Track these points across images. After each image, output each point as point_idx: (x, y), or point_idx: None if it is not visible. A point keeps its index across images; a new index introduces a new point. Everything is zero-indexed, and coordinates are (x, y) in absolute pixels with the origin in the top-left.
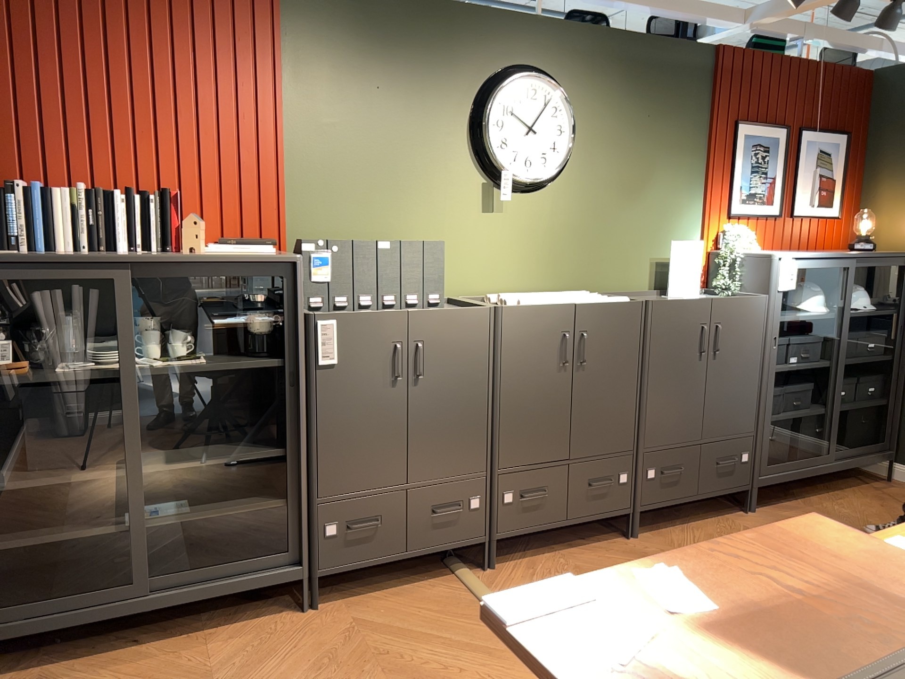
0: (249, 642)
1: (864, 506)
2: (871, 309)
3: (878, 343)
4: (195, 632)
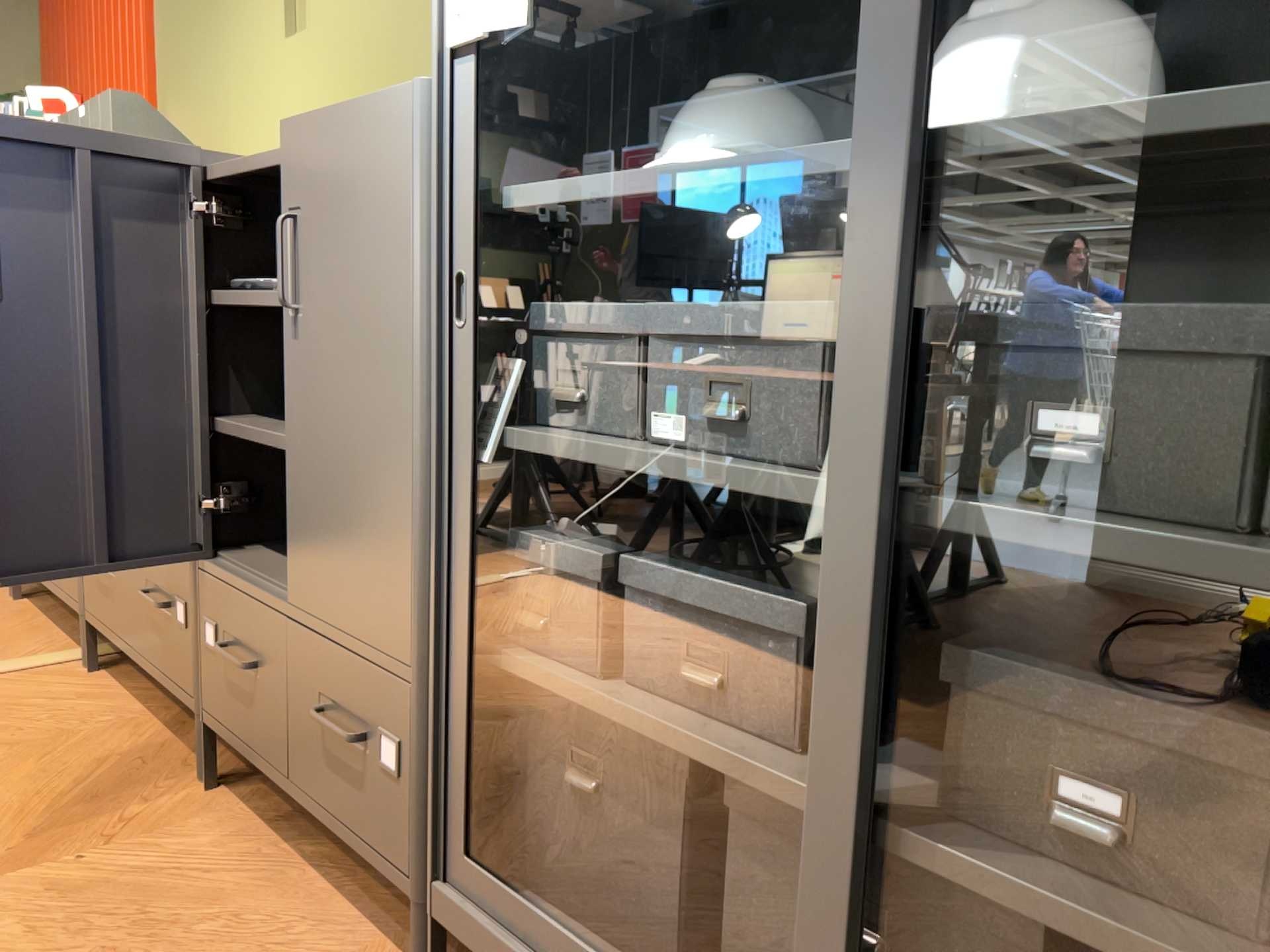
0: None
1: None
2: None
3: None
4: None
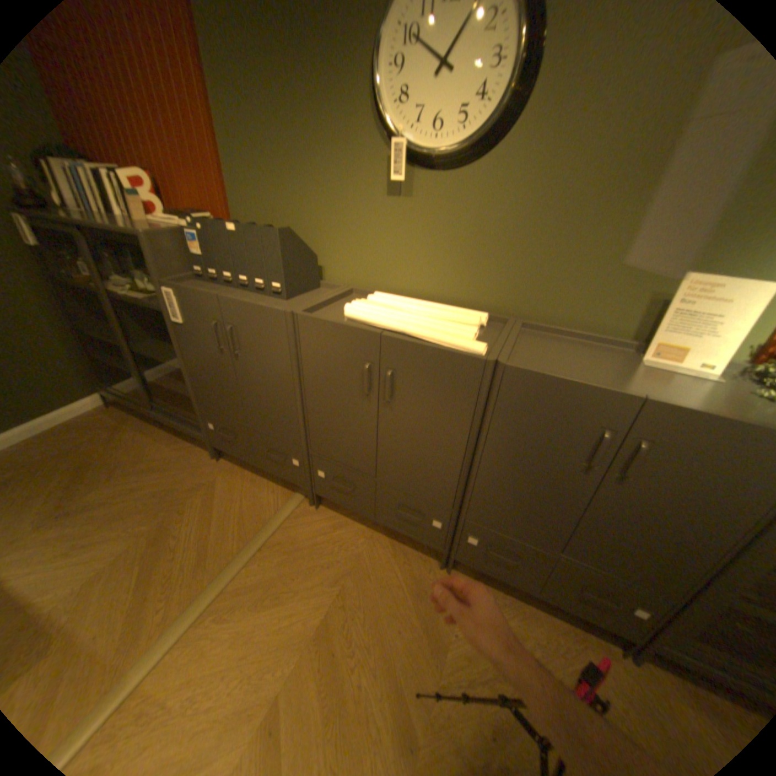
0: (175, 458)
1: None
2: None
3: None
4: (178, 438)
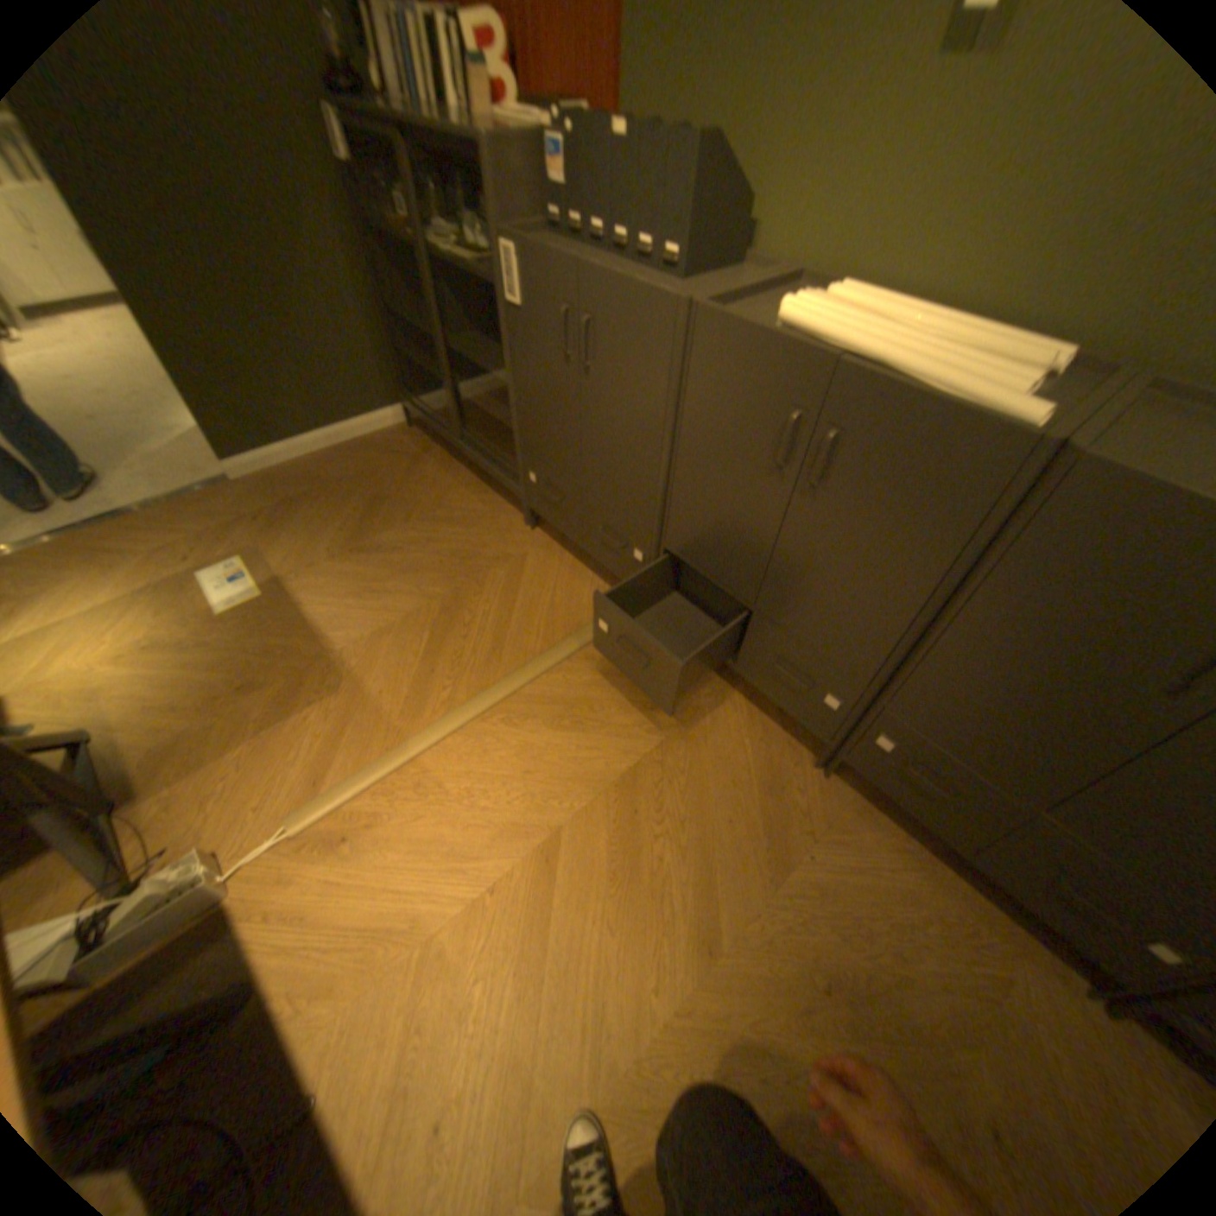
0: (480, 513)
1: None
2: None
3: None
4: (486, 486)
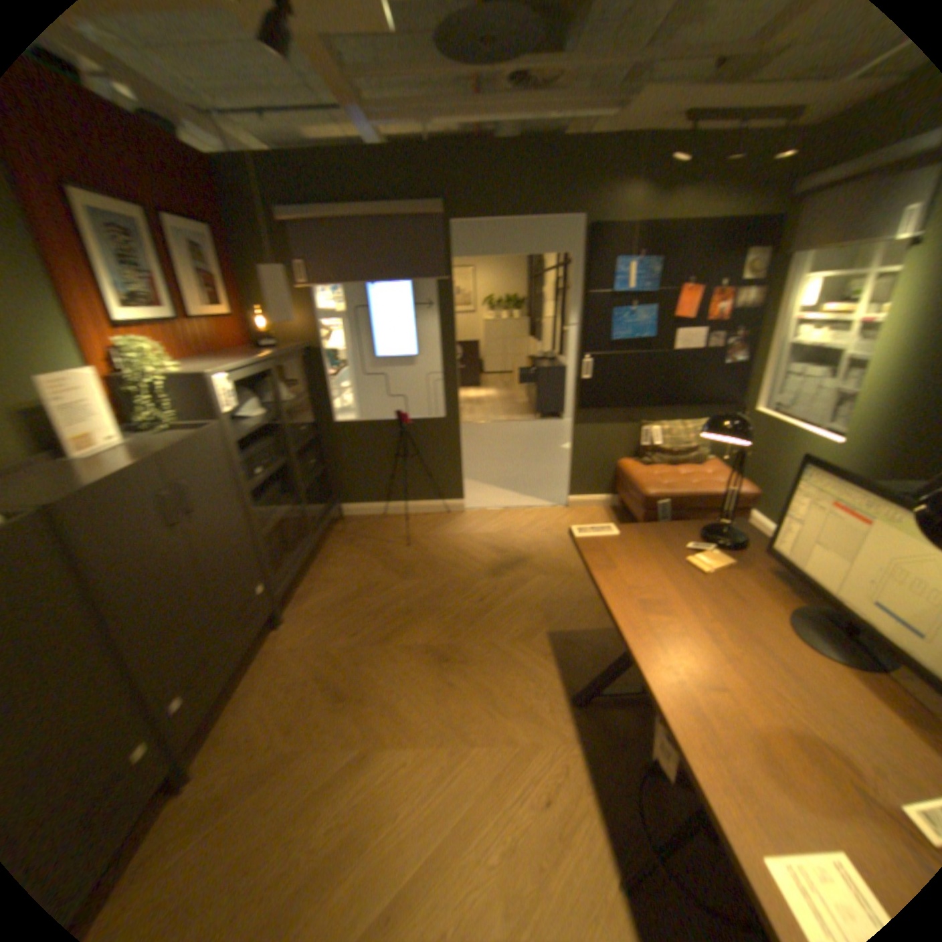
0: None
1: (349, 556)
2: (295, 398)
3: (308, 425)
4: None
